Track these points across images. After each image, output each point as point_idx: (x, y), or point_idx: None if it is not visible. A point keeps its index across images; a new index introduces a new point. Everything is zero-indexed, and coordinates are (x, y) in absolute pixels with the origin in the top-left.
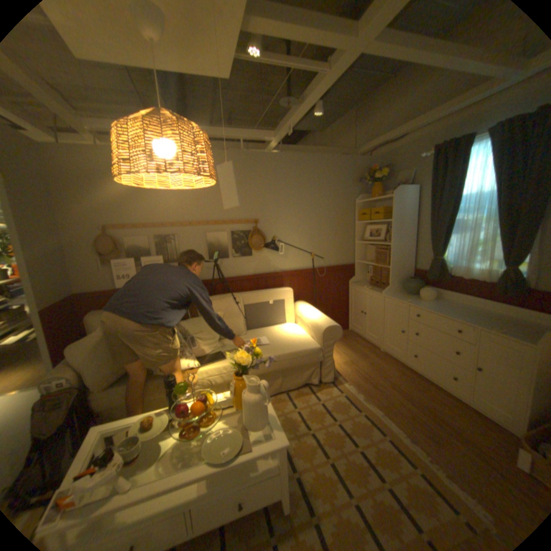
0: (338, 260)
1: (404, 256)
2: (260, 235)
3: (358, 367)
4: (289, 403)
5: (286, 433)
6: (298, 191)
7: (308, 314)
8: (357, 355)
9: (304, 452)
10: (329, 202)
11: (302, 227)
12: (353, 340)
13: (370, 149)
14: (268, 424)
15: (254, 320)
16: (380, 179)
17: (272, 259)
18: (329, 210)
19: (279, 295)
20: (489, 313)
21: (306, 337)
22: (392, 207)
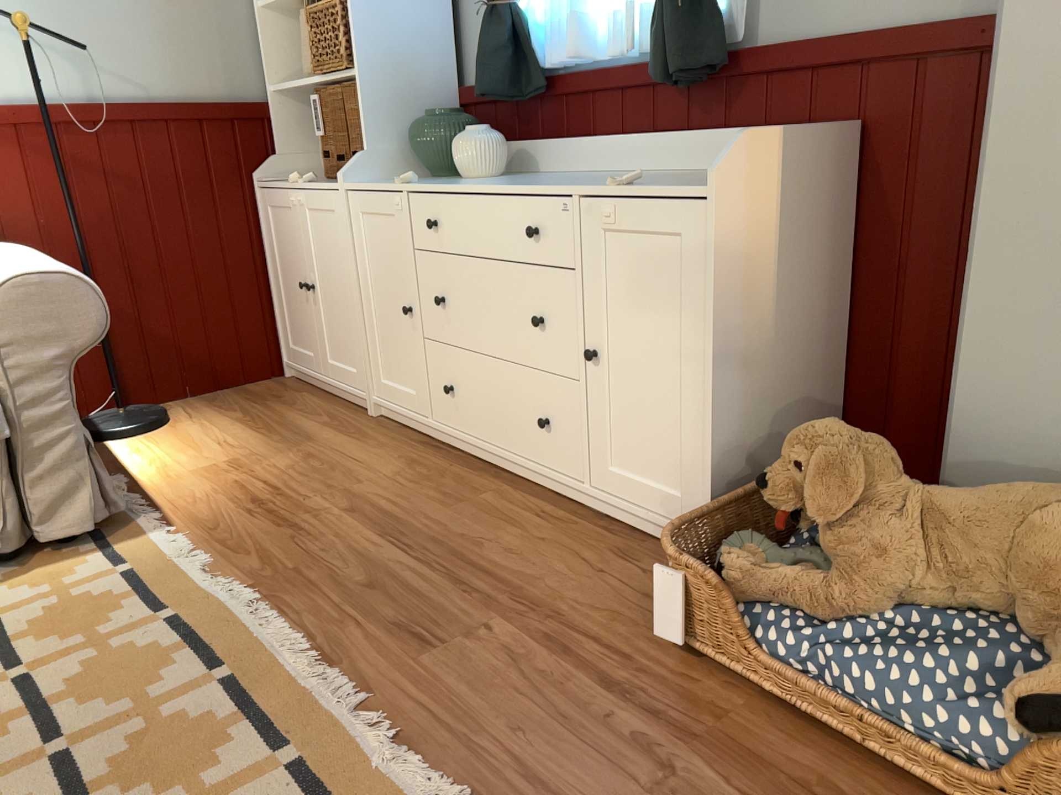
0: (194, 84)
1: (409, 30)
2: None
3: (254, 472)
4: None
5: None
6: None
7: None
8: (273, 440)
9: None
10: None
11: None
12: (283, 402)
13: None
14: None
15: None
16: None
17: None
18: None
19: None
20: (643, 174)
21: None
22: None
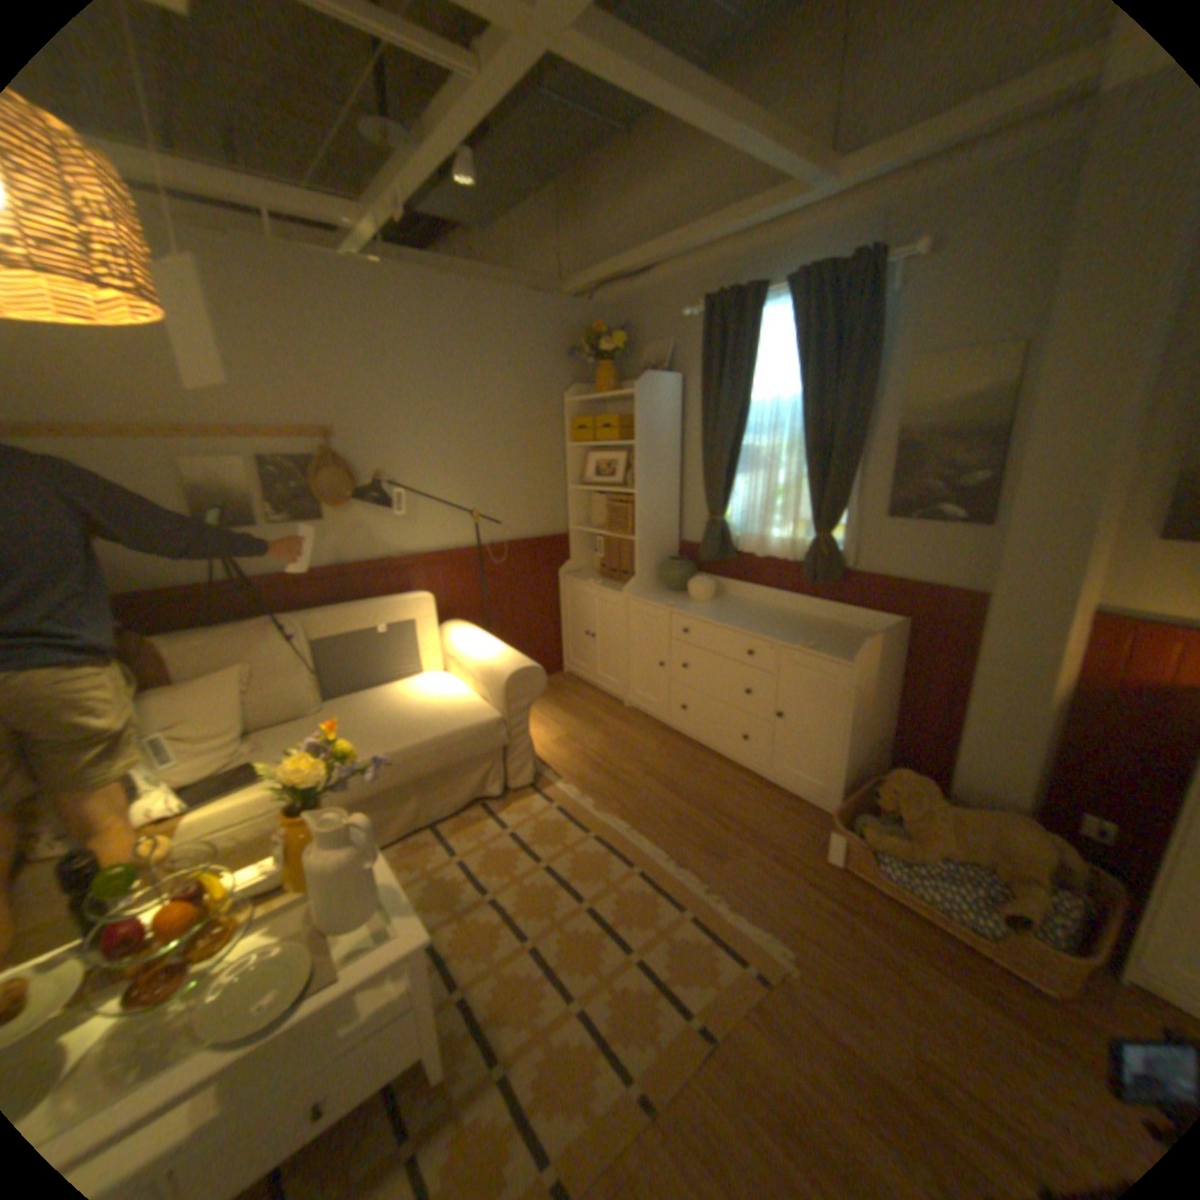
0: (536, 527)
1: (660, 516)
2: (344, 469)
3: (583, 745)
4: (438, 848)
5: (434, 914)
6: (433, 366)
7: (472, 649)
8: (582, 722)
9: (473, 943)
10: (508, 399)
11: (450, 451)
12: (572, 693)
13: (589, 288)
14: (381, 909)
15: (340, 676)
16: (611, 356)
17: (379, 528)
18: (509, 416)
19: (402, 613)
20: (793, 616)
21: (470, 700)
22: (635, 417)
